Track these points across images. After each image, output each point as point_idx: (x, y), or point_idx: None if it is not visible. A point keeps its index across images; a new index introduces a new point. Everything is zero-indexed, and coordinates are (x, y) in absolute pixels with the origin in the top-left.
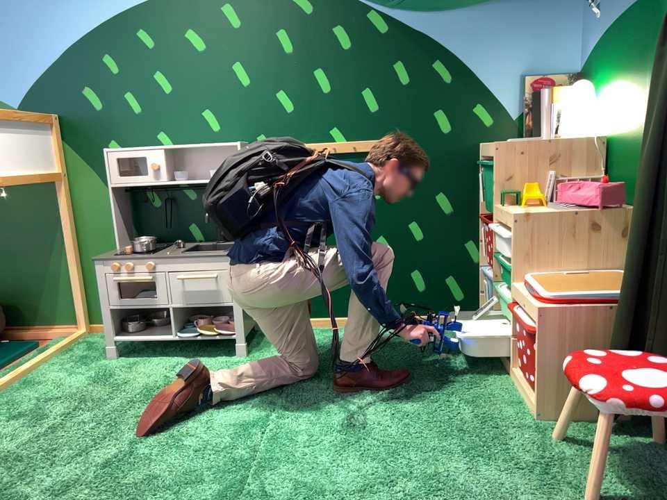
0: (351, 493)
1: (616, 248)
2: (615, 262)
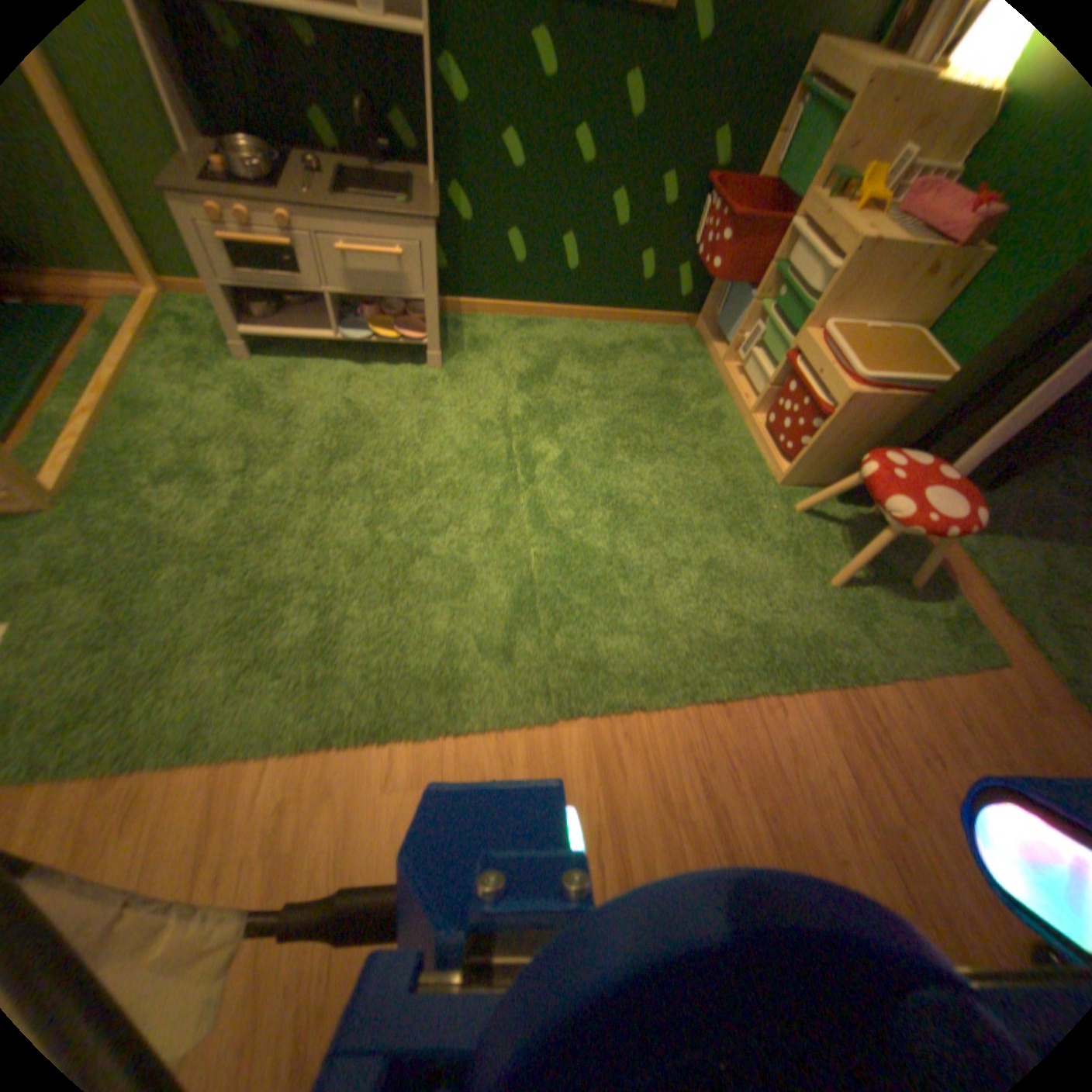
0: (642, 579)
1: (932, 300)
2: (919, 316)
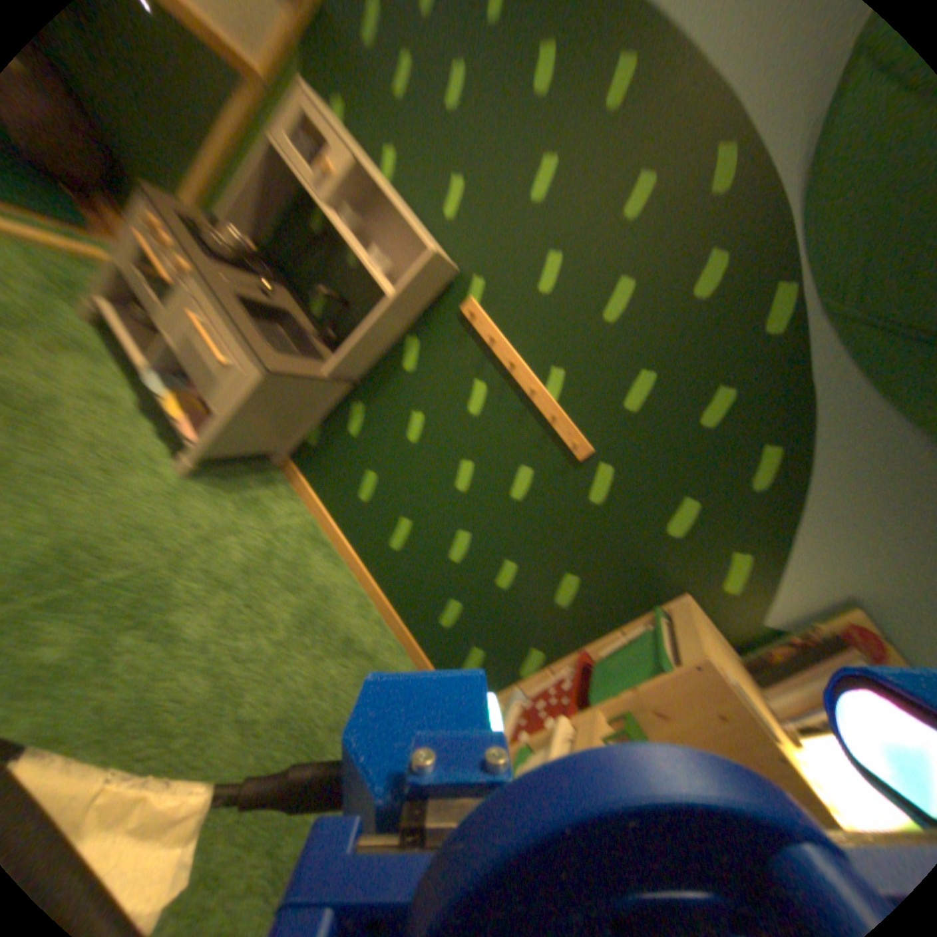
0: None
1: None
2: None
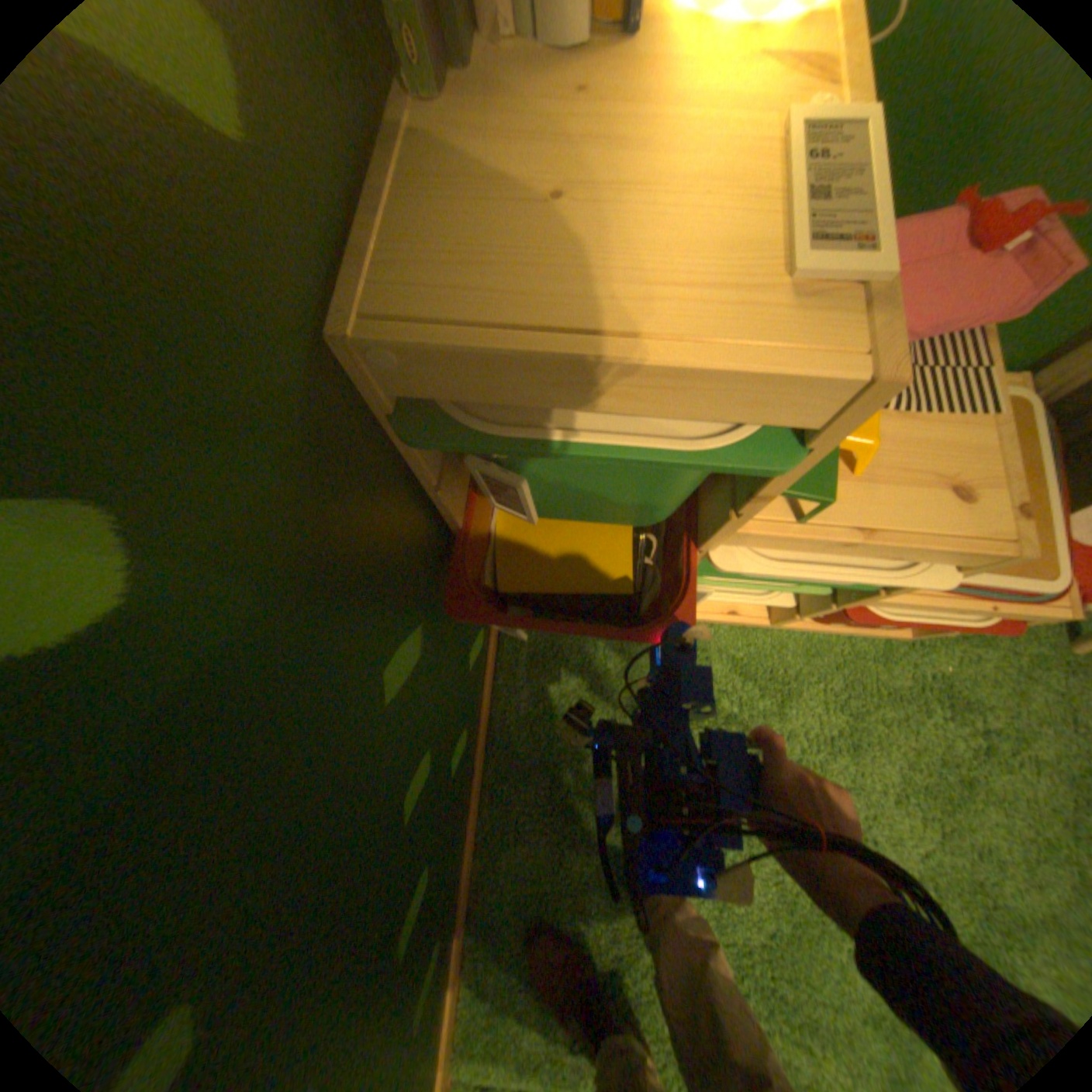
0: None
1: None
2: None
